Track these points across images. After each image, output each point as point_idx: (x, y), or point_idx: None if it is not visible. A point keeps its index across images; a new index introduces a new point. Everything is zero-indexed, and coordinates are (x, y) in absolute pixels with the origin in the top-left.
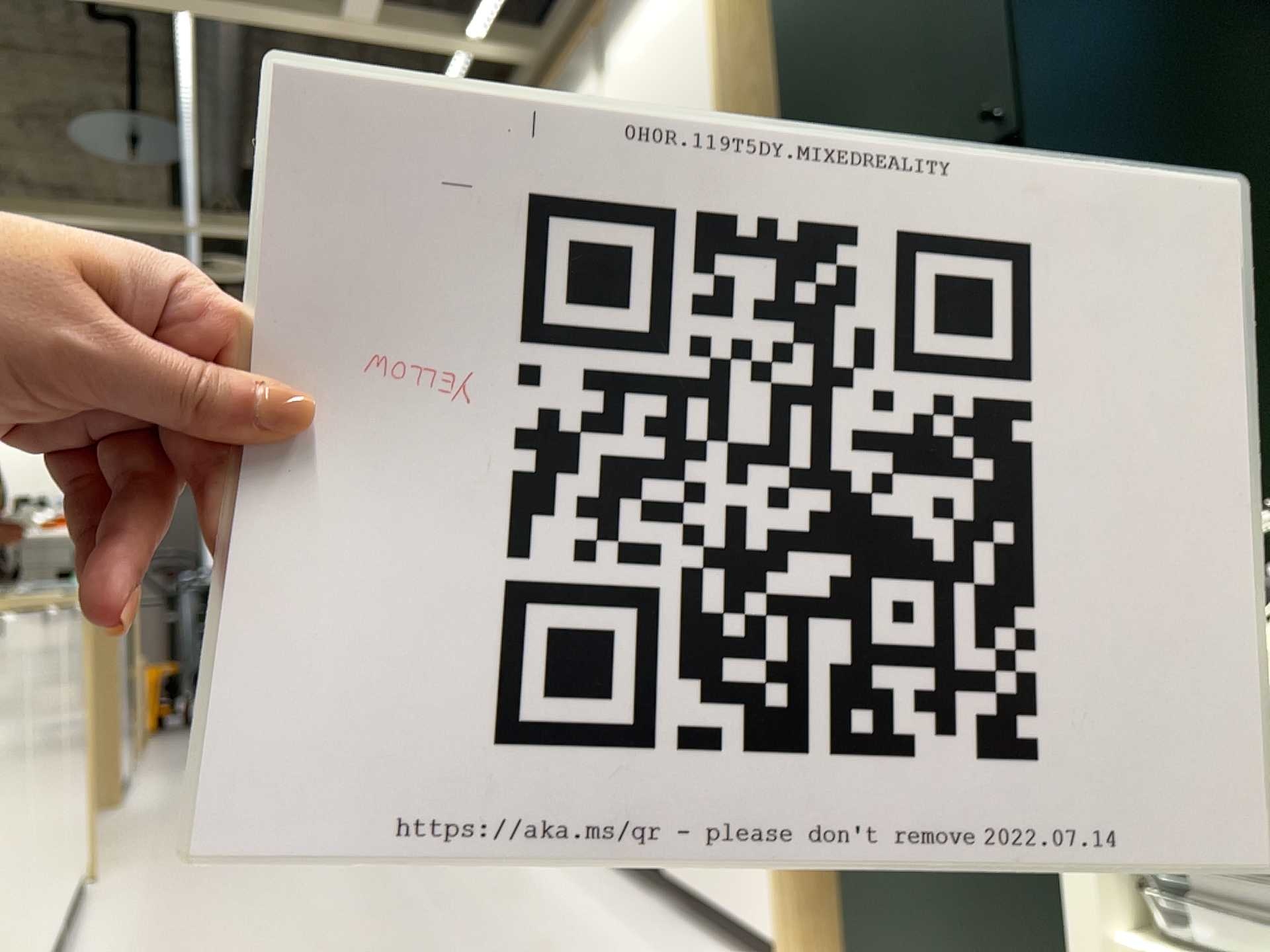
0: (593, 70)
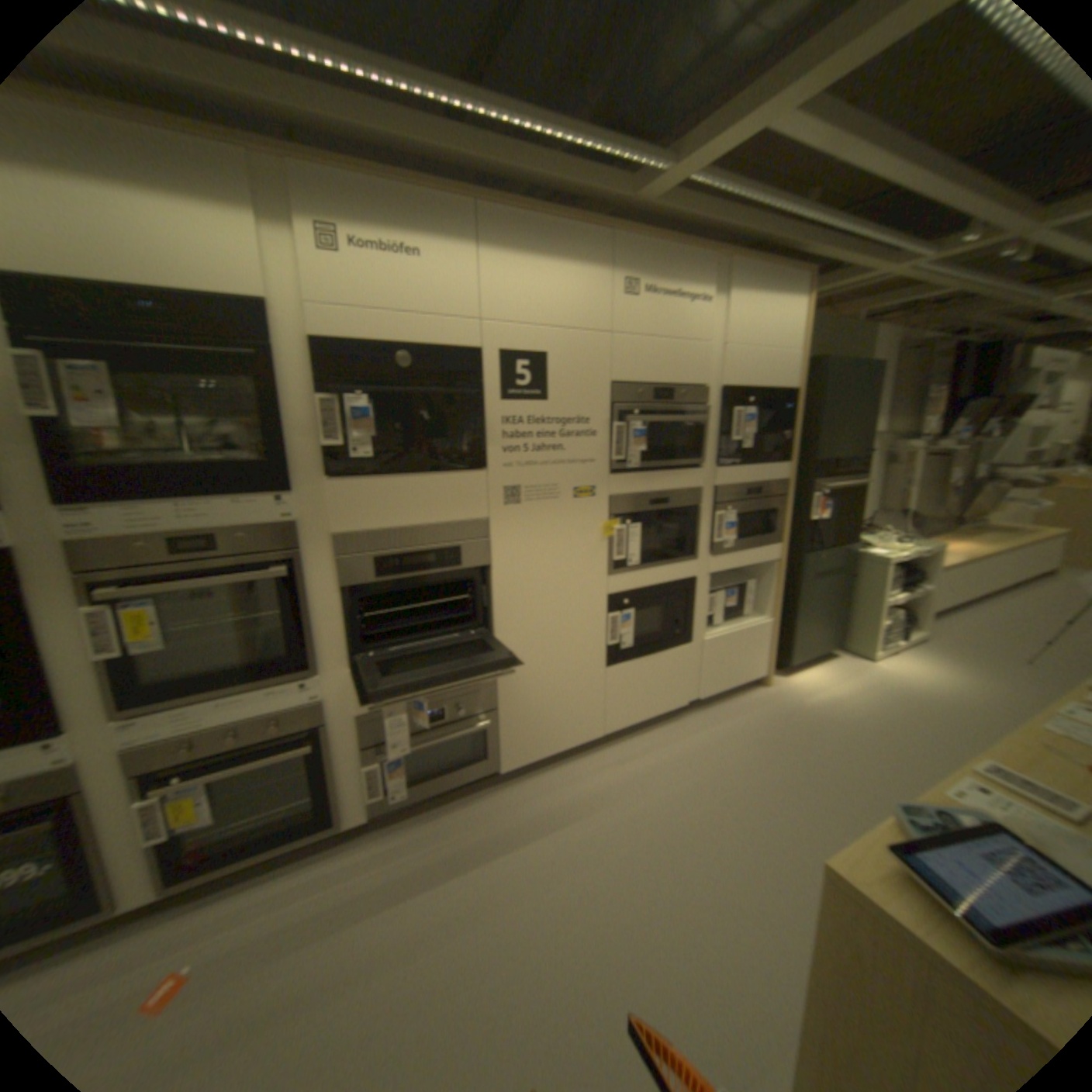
0: (714, 283)
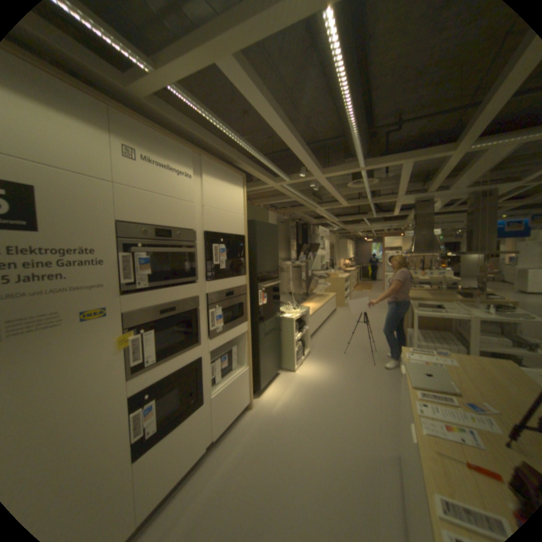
0: (191, 167)
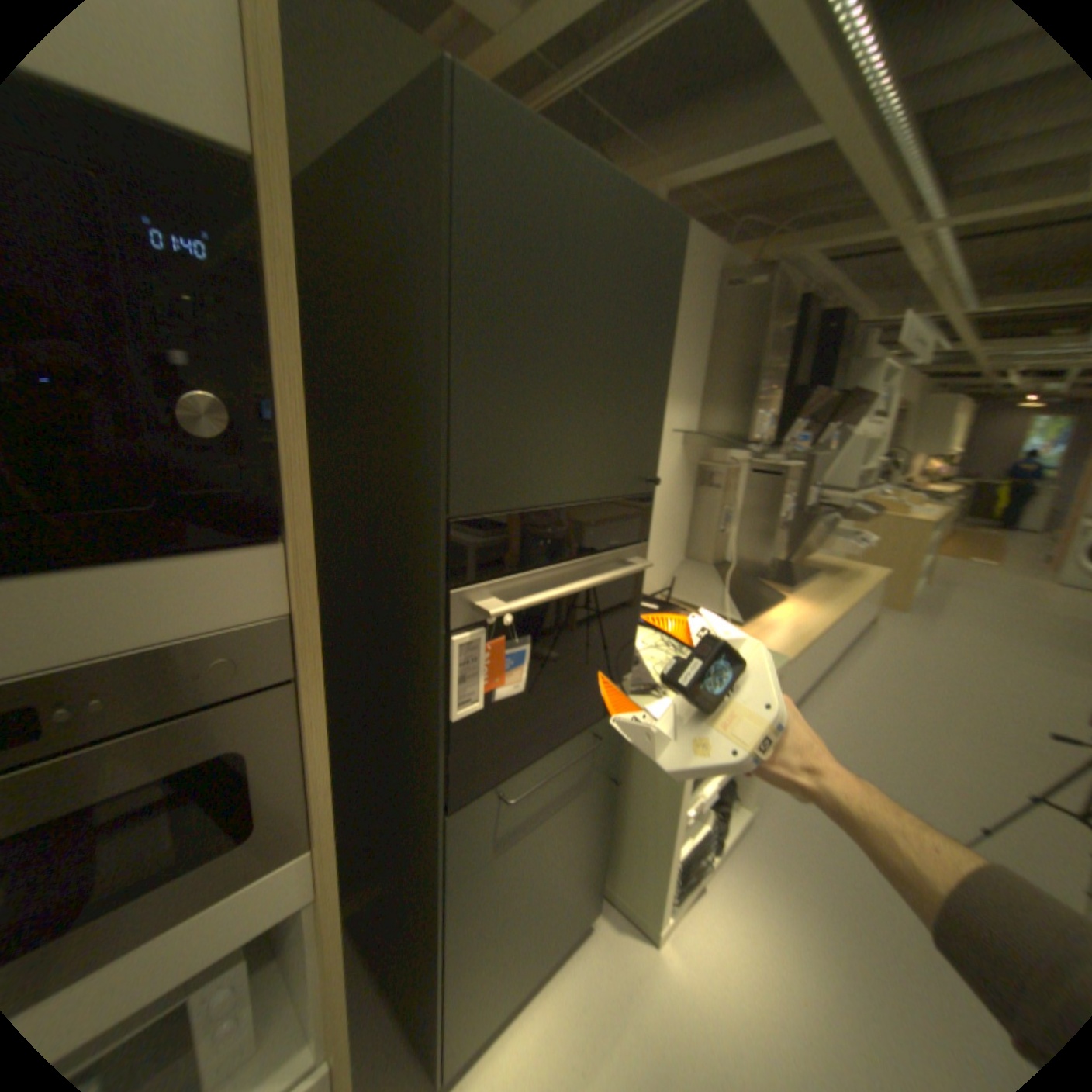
0: None
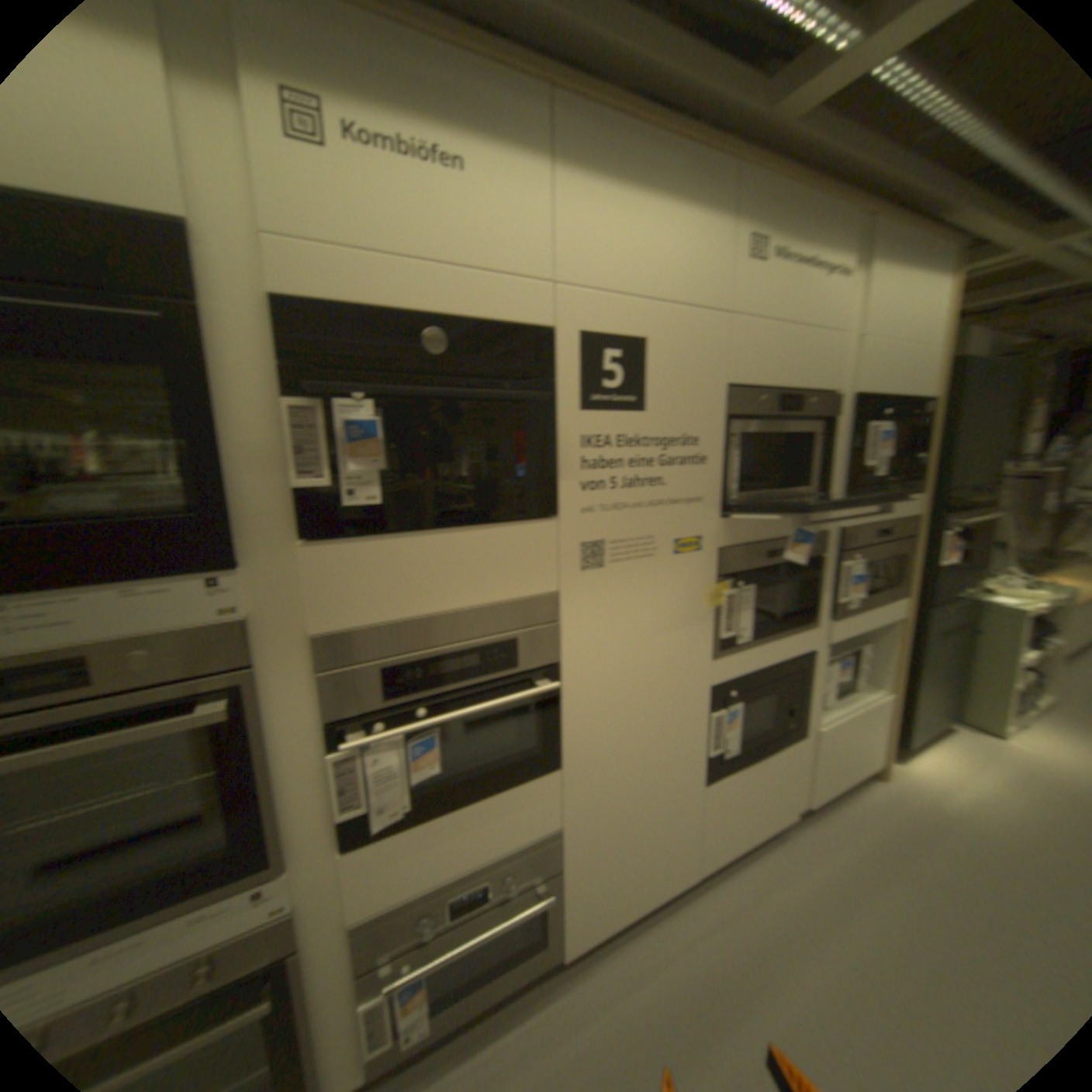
0: (856, 249)
